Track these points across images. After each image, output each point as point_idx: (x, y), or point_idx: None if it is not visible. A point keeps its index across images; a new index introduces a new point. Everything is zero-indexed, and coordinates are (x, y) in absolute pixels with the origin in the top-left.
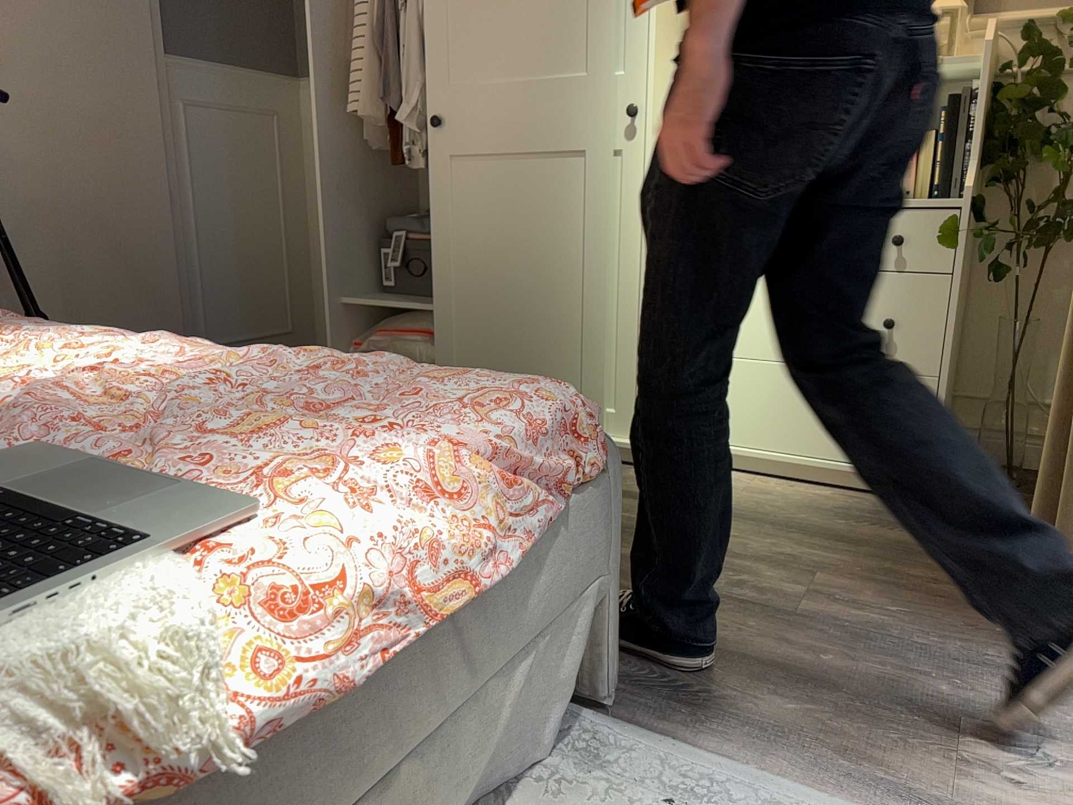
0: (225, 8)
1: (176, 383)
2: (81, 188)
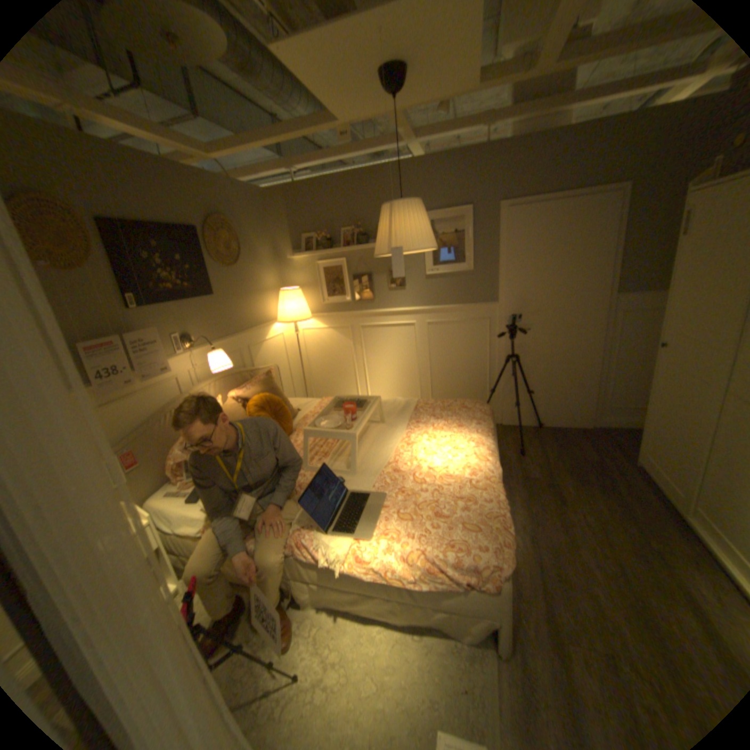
0: (661, 265)
1: (441, 481)
2: (560, 349)
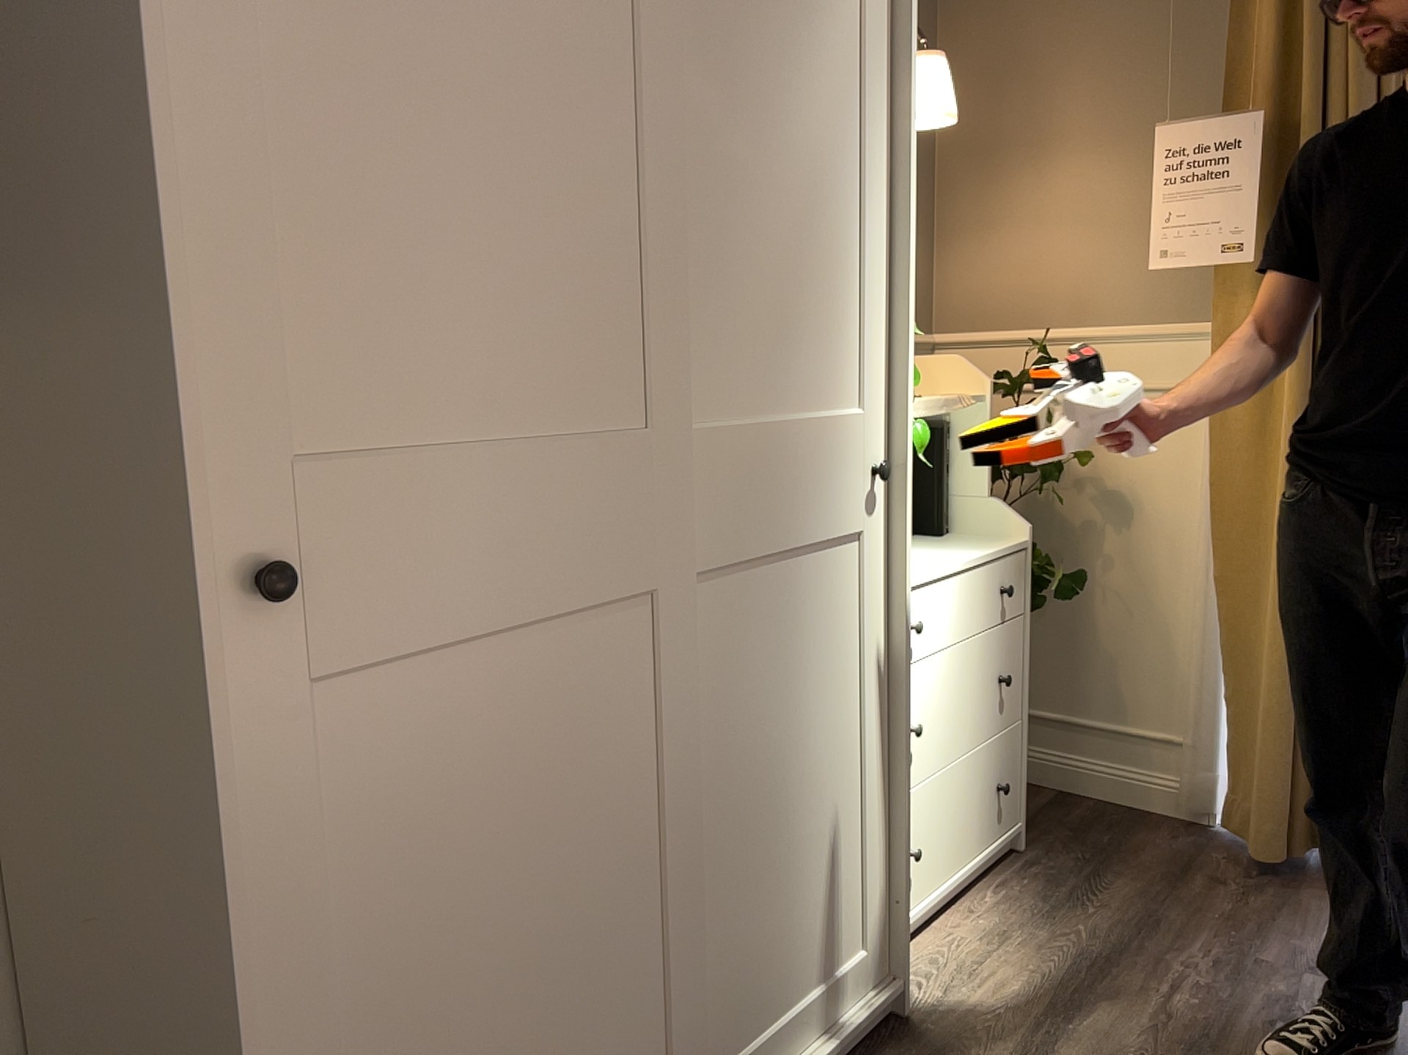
0: None
1: None
2: None
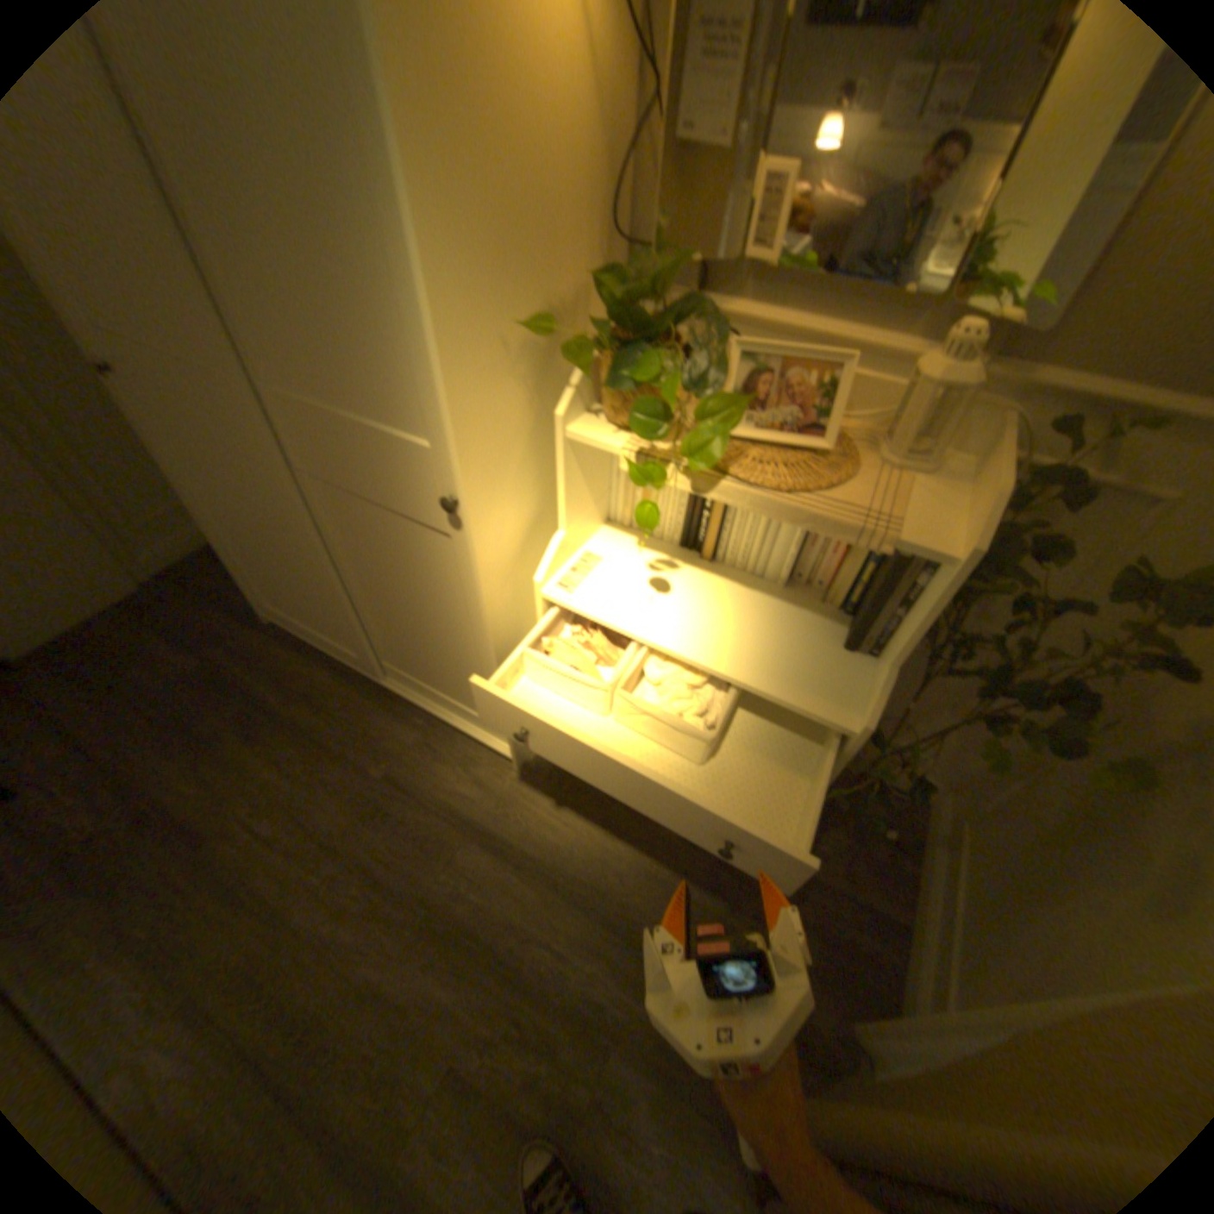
0: None
1: None
2: None
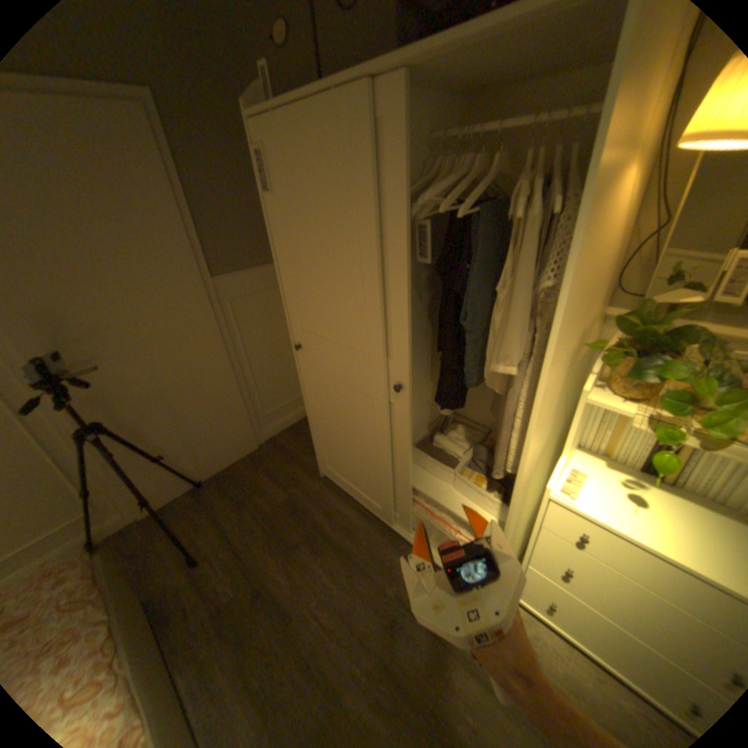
0: (245, 233)
1: None
2: (170, 377)
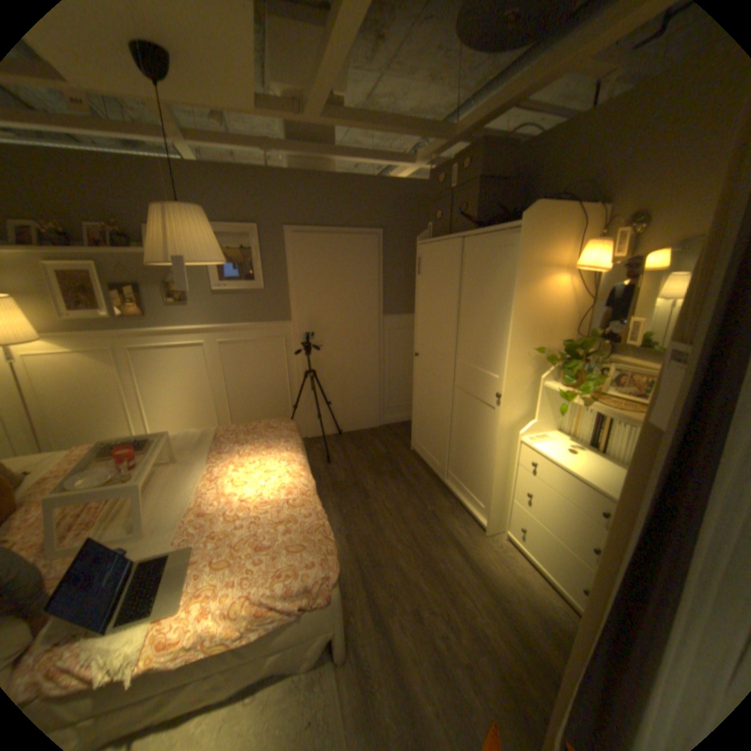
0: (407, 295)
1: (256, 510)
2: (348, 362)
